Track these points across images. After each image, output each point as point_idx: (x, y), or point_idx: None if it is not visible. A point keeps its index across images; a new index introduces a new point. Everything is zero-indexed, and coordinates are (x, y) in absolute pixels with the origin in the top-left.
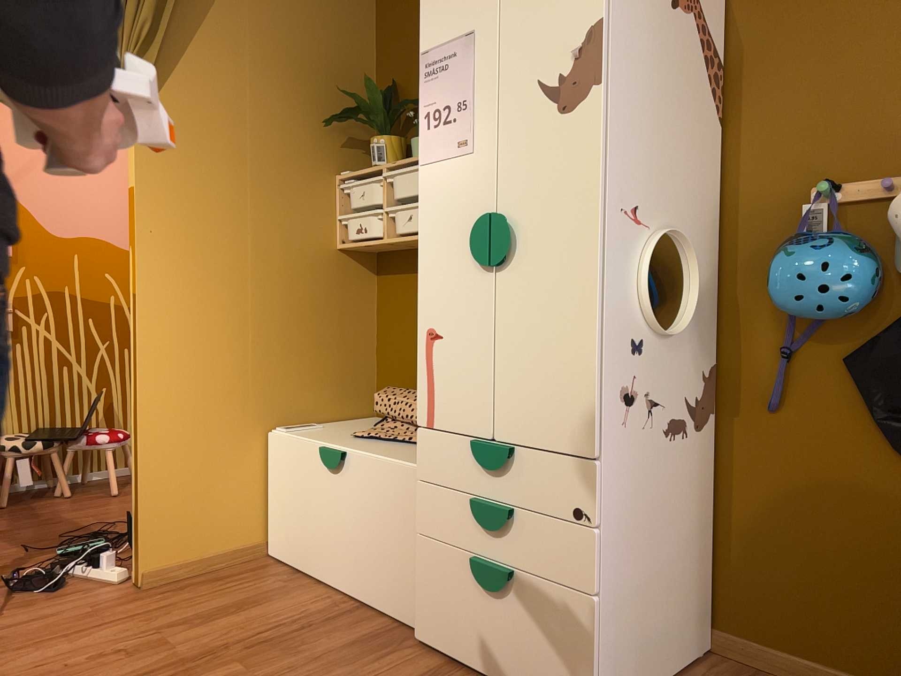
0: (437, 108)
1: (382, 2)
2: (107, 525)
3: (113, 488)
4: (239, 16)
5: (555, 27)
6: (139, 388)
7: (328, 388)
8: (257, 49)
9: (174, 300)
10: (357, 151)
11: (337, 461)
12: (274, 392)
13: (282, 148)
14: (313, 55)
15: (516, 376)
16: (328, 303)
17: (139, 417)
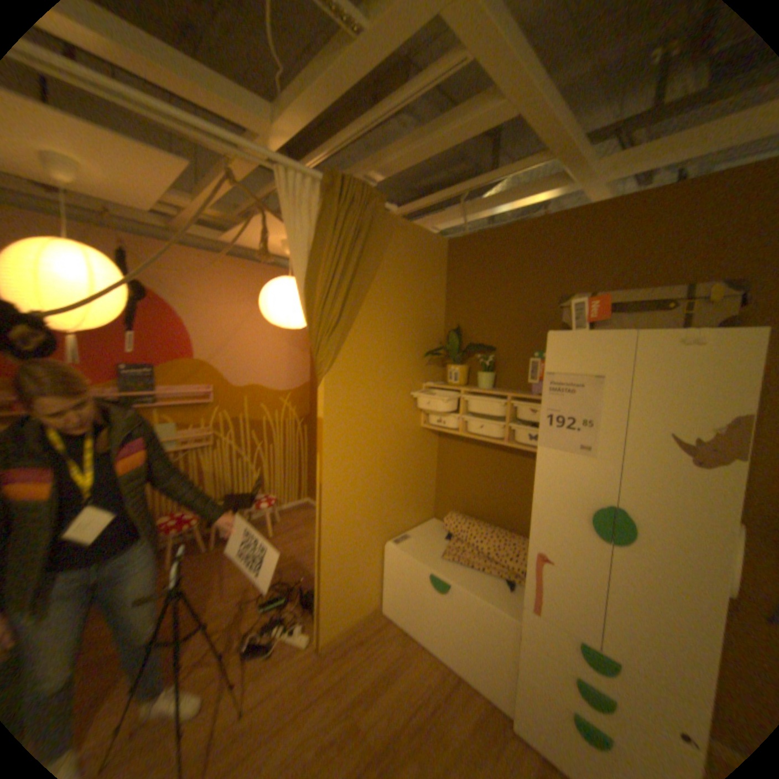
0: (561, 415)
1: (451, 272)
2: (278, 573)
3: (268, 529)
4: (379, 296)
5: (698, 402)
6: (322, 539)
7: (414, 508)
8: (388, 315)
9: (341, 482)
10: (433, 365)
11: (447, 591)
12: (389, 519)
13: (398, 373)
14: (415, 311)
15: (629, 622)
16: (416, 459)
17: (322, 557)
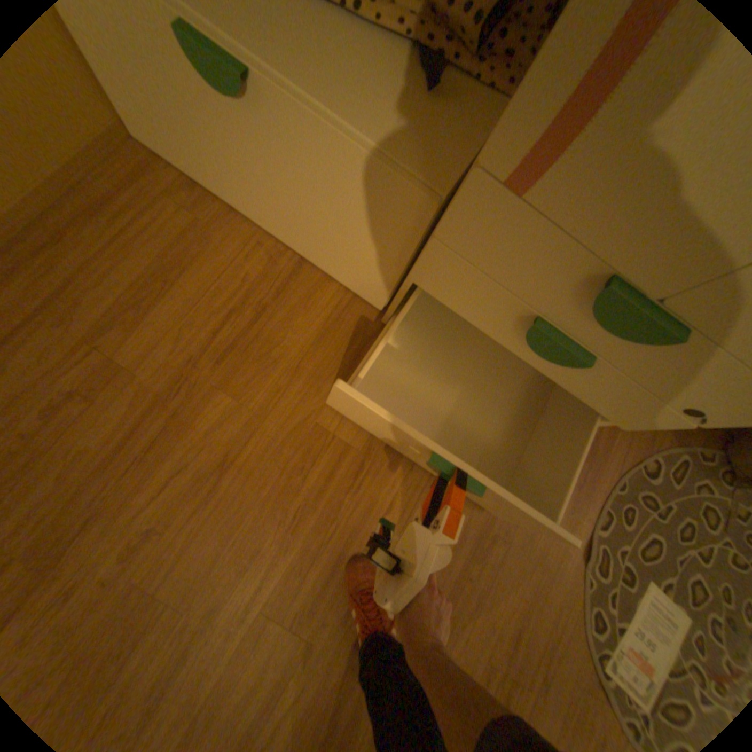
0: None
1: None
2: None
3: None
4: None
5: None
6: None
7: None
8: None
9: None
10: None
11: (236, 88)
12: None
13: None
14: None
15: None
16: None
17: None
